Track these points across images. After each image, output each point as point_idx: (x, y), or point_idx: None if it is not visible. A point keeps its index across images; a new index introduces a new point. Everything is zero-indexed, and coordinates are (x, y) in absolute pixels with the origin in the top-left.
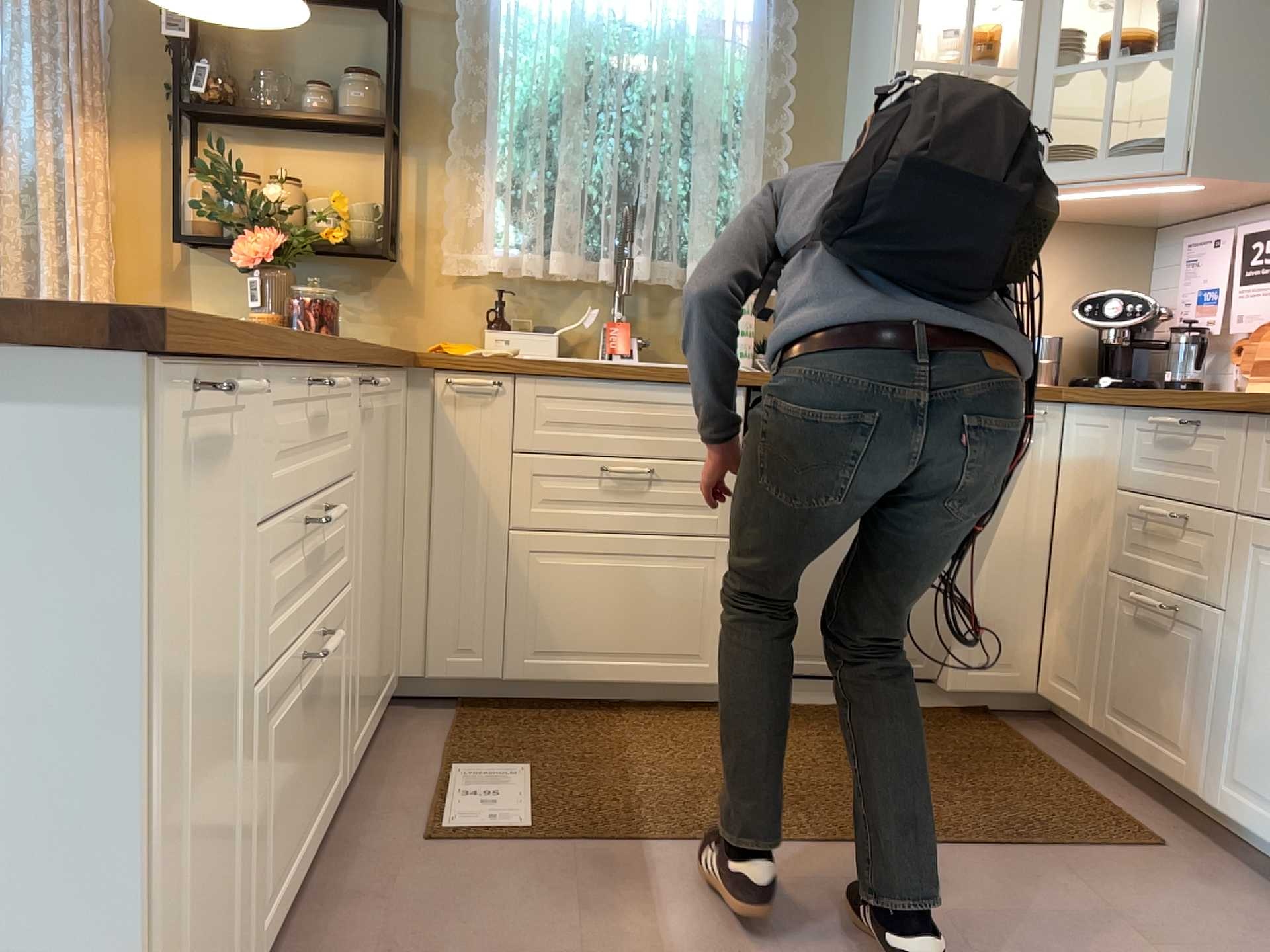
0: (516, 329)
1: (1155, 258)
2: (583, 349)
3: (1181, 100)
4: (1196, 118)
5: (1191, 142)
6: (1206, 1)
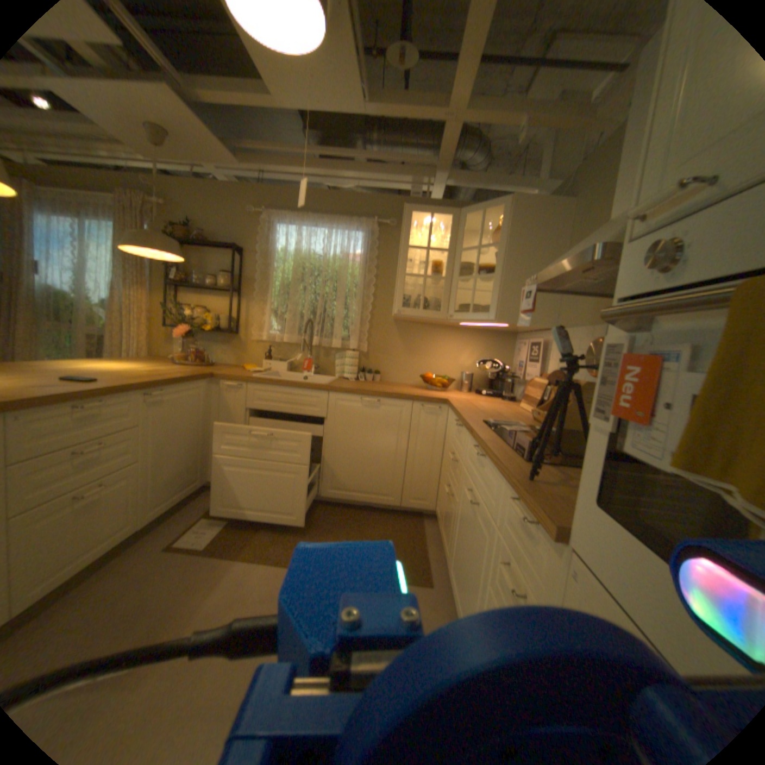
0: (276, 359)
1: (515, 345)
2: (299, 368)
3: (494, 293)
4: (499, 301)
5: (498, 310)
6: (507, 256)
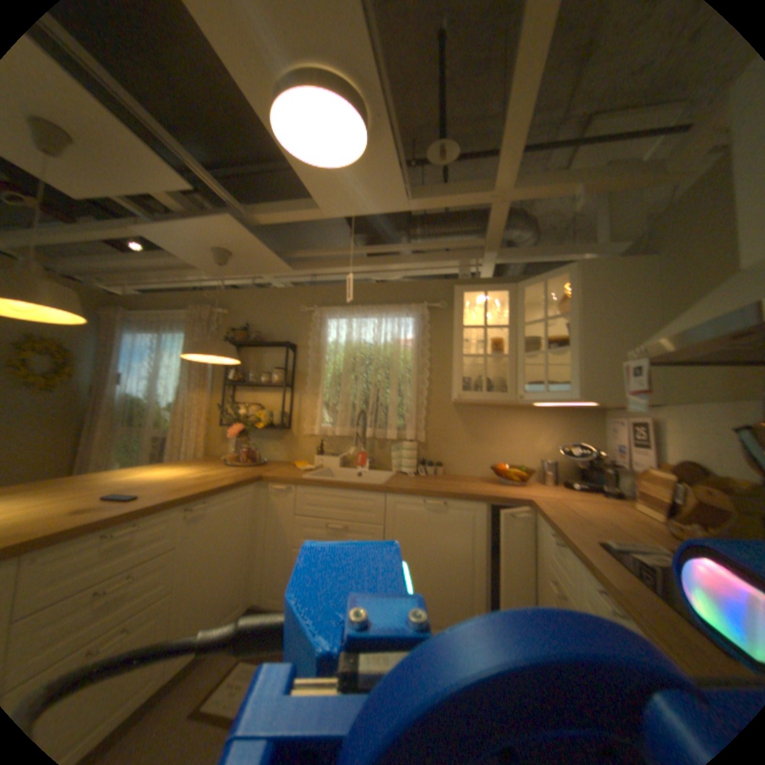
0: (329, 455)
1: (606, 424)
2: (353, 463)
3: (575, 368)
4: (583, 377)
5: (583, 387)
6: (583, 325)
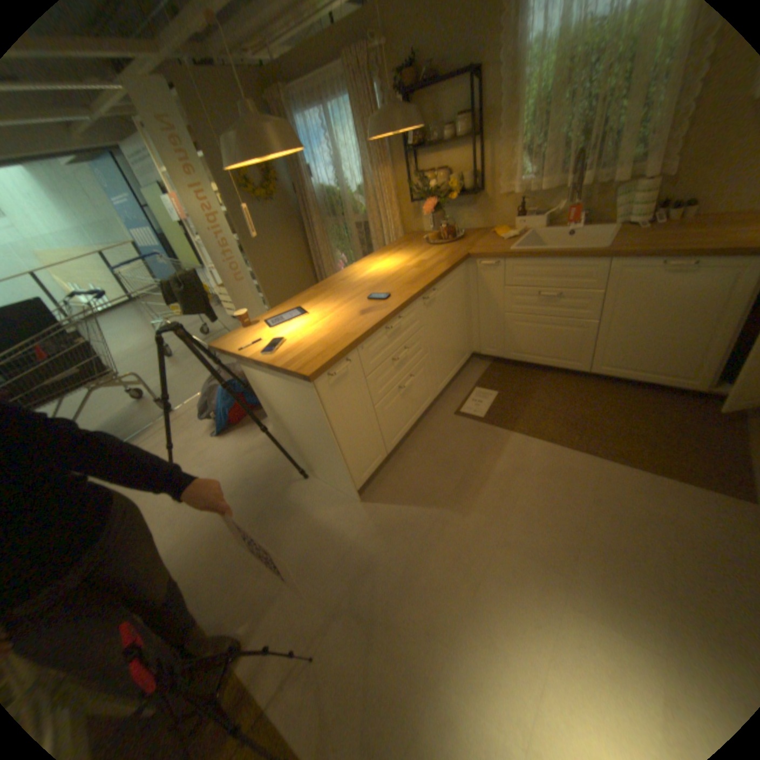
0: (530, 212)
1: None
2: (561, 217)
3: None
4: None
5: None
6: None
